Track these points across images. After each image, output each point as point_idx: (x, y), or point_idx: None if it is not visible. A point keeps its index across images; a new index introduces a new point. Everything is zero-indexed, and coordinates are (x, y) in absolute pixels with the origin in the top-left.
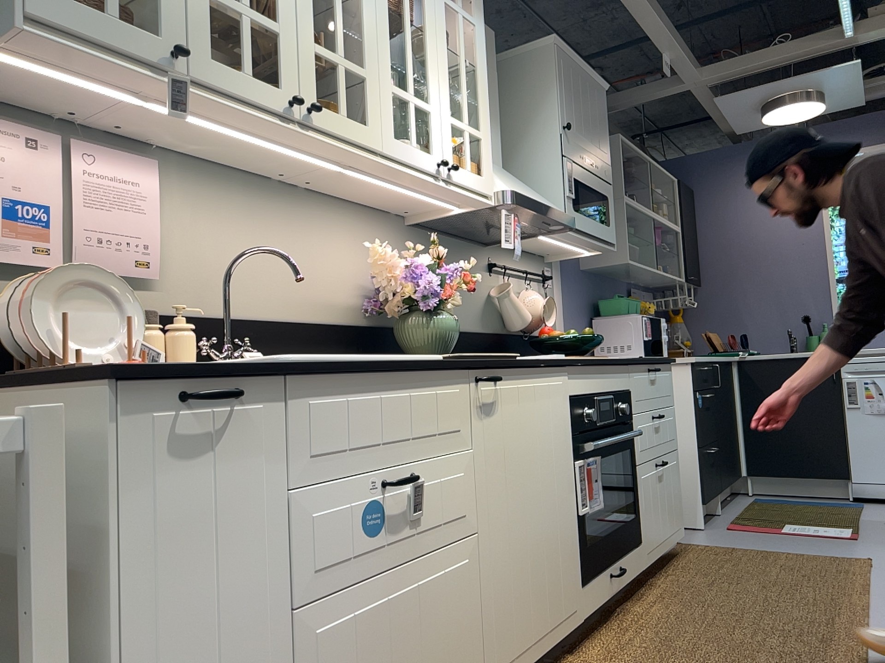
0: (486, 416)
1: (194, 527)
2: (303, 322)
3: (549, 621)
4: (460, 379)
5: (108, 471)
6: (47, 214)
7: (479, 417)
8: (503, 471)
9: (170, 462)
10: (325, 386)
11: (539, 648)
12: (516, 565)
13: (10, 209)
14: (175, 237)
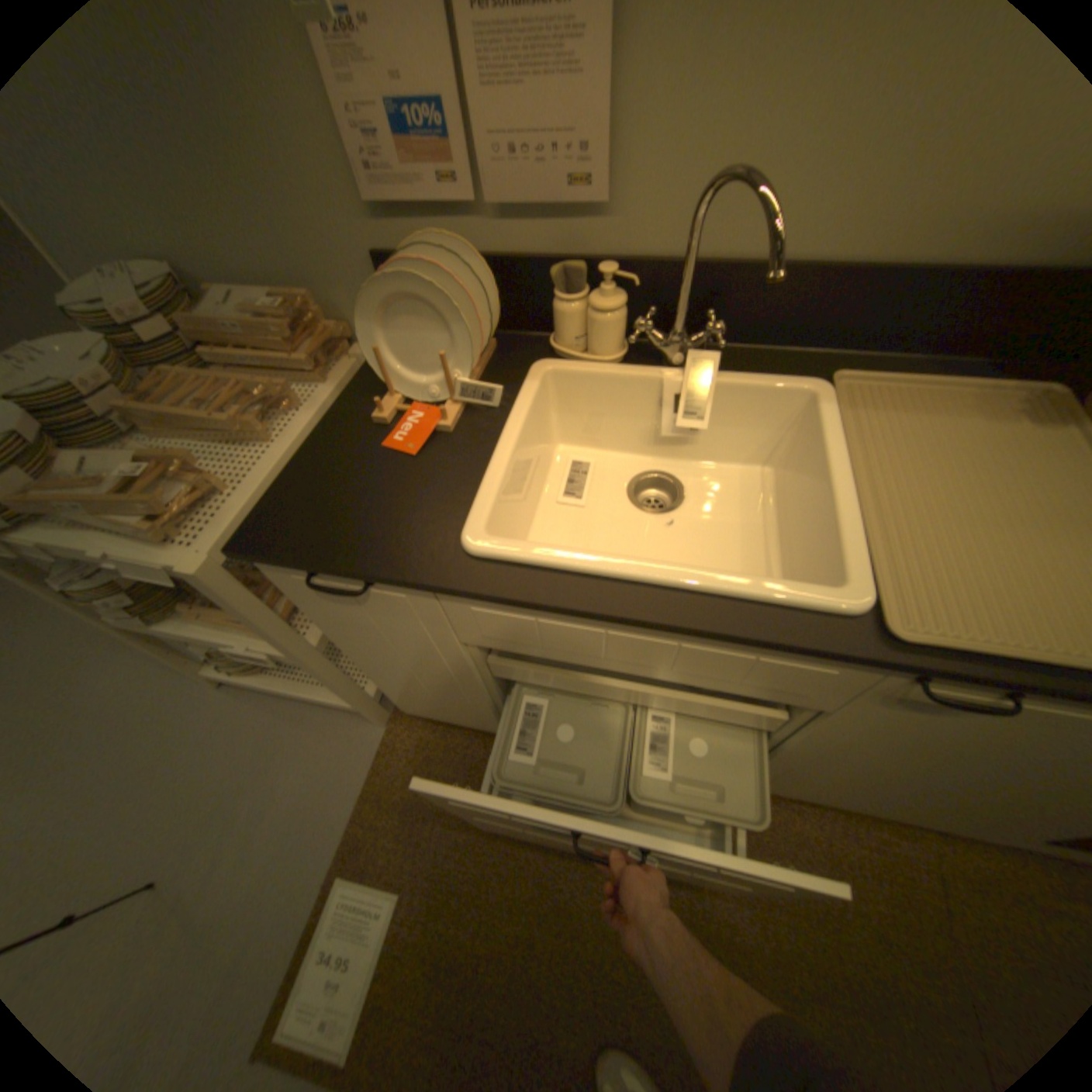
0: (917, 712)
1: (372, 634)
2: (909, 267)
3: (907, 819)
4: (863, 668)
5: (287, 593)
6: (440, 114)
7: (887, 706)
8: (913, 751)
9: (331, 604)
10: (503, 606)
11: (862, 813)
12: (863, 785)
13: (398, 117)
14: (654, 101)
